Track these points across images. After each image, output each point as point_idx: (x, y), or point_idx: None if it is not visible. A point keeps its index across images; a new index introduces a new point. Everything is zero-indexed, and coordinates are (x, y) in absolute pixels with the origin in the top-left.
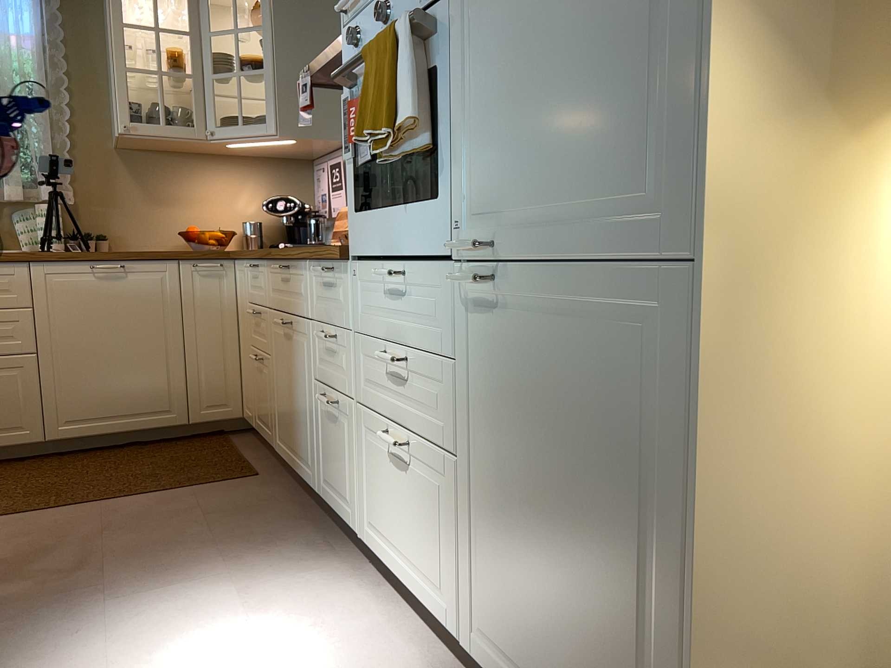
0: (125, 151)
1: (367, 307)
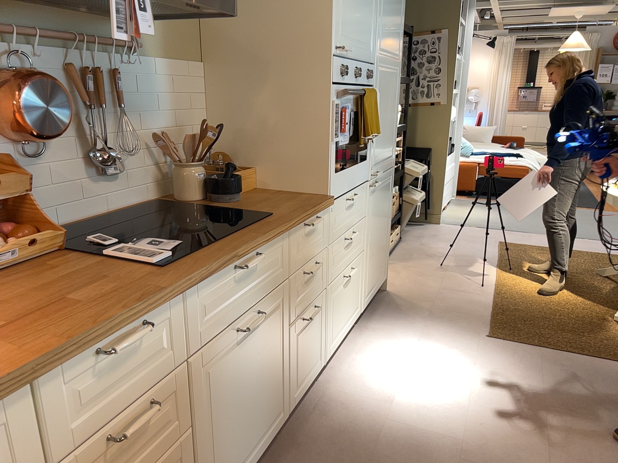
0: None
1: (336, 223)
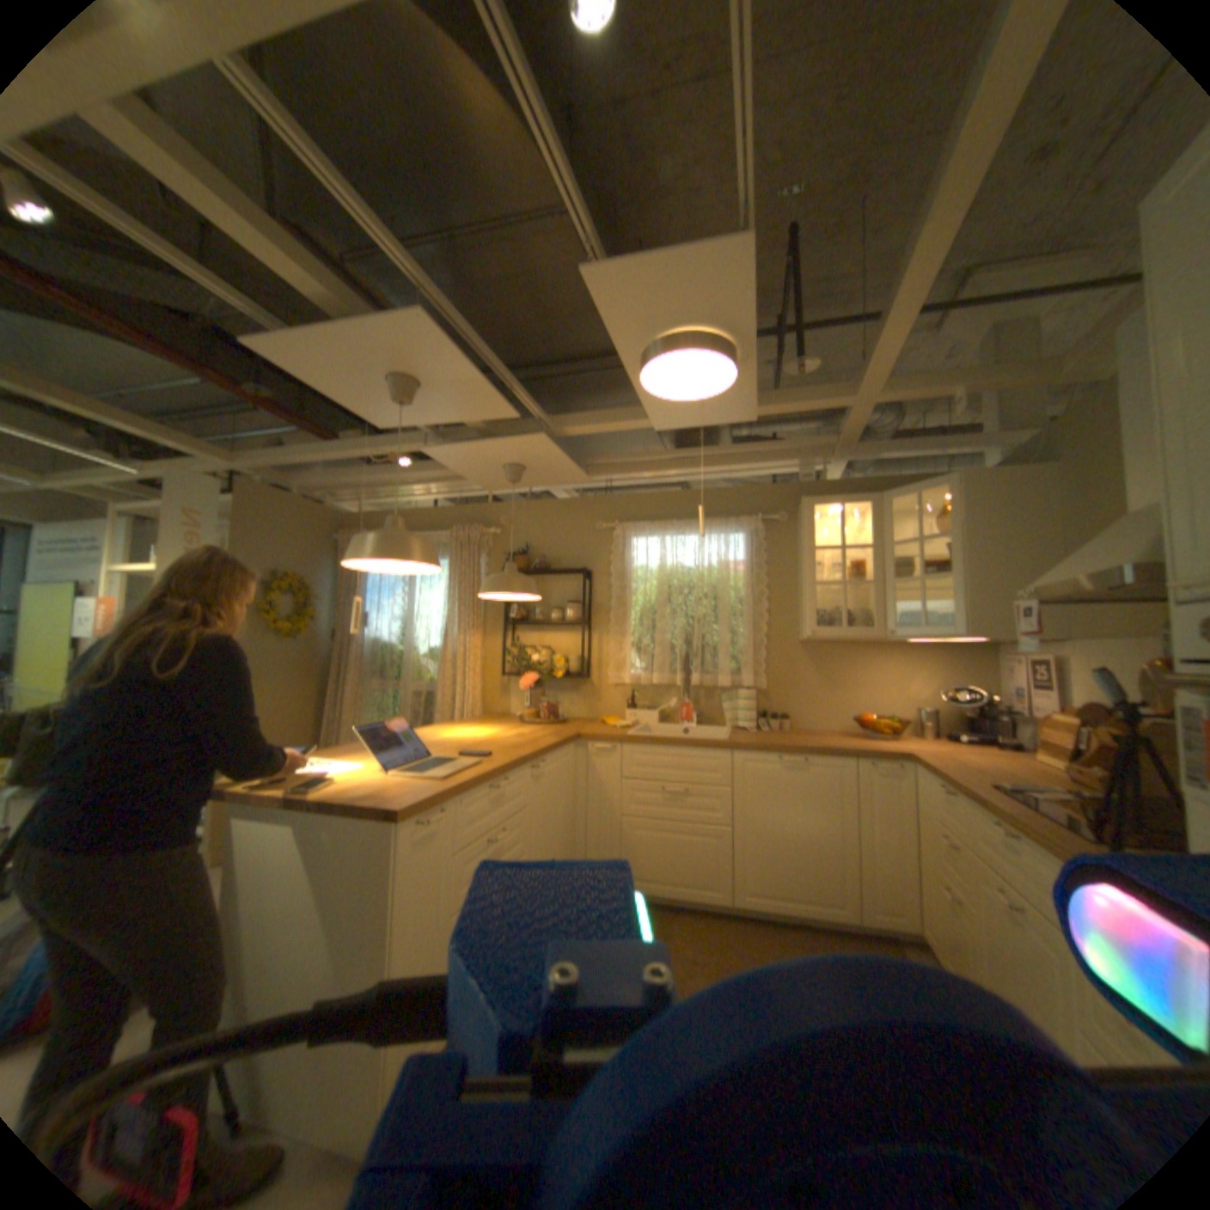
0: (808, 644)
1: None
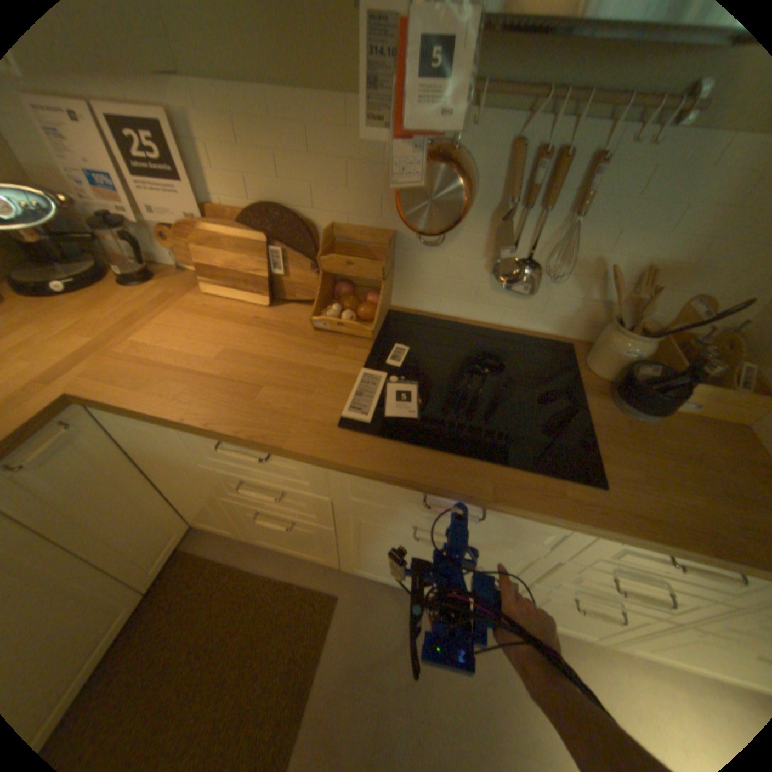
0: None
1: None
